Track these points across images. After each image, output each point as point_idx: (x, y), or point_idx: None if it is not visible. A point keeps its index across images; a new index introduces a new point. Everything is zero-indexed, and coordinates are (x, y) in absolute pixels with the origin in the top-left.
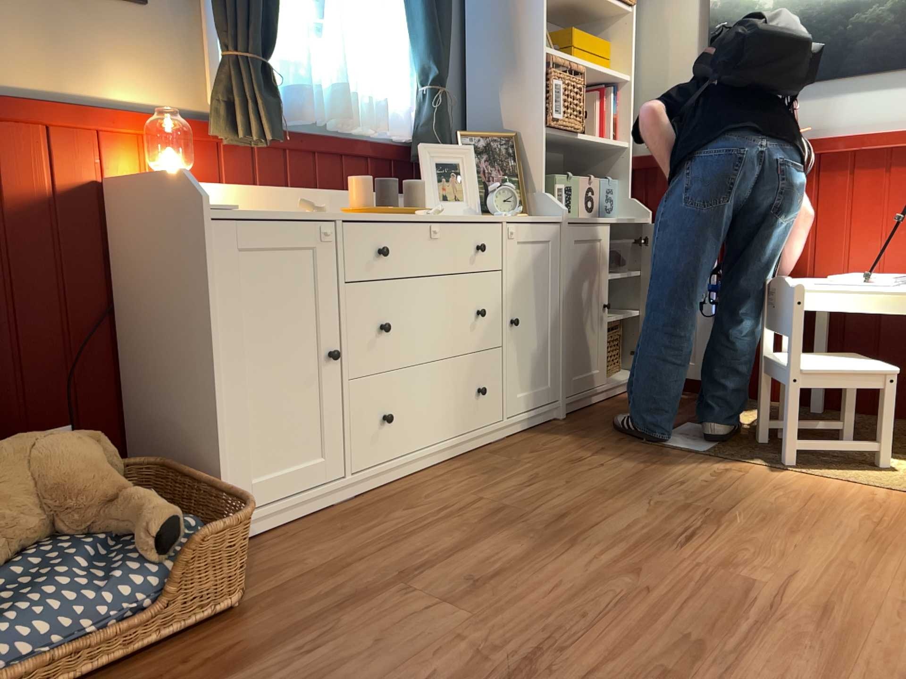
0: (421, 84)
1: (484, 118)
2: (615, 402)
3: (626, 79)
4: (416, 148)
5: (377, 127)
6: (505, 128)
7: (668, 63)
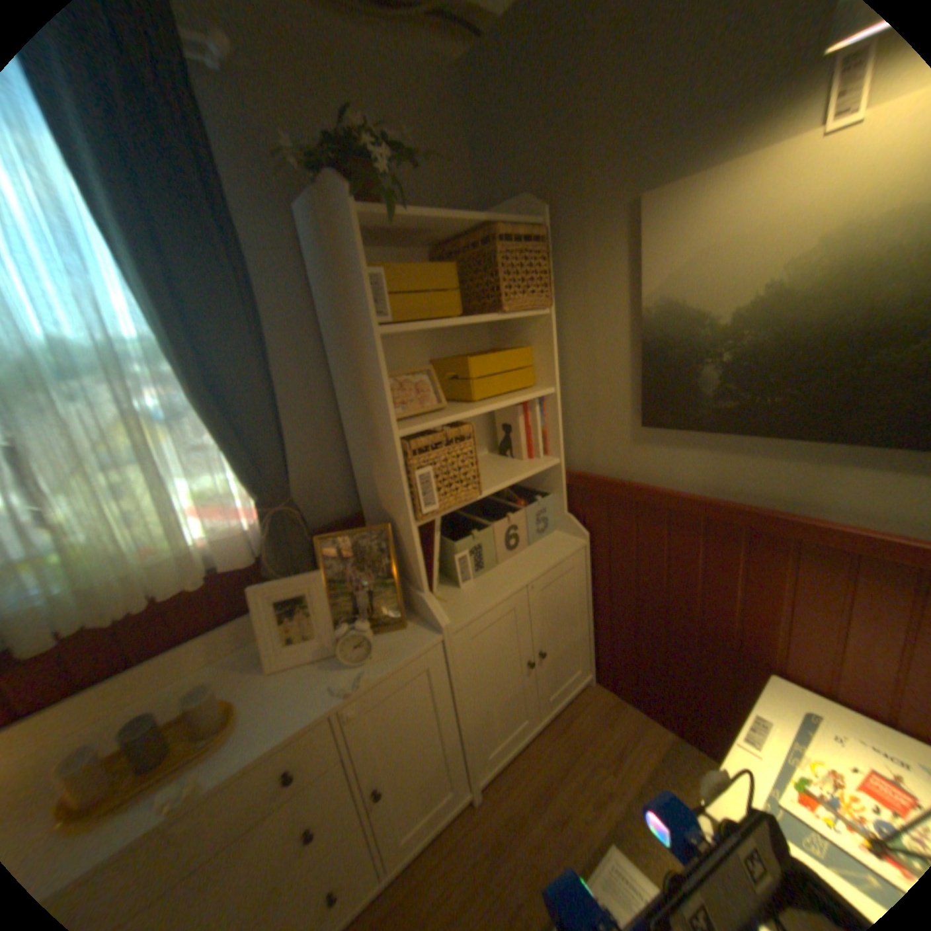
0: (255, 499)
1: (368, 487)
2: (551, 740)
3: (550, 392)
4: (265, 567)
5: (184, 586)
6: (385, 507)
7: (600, 374)
